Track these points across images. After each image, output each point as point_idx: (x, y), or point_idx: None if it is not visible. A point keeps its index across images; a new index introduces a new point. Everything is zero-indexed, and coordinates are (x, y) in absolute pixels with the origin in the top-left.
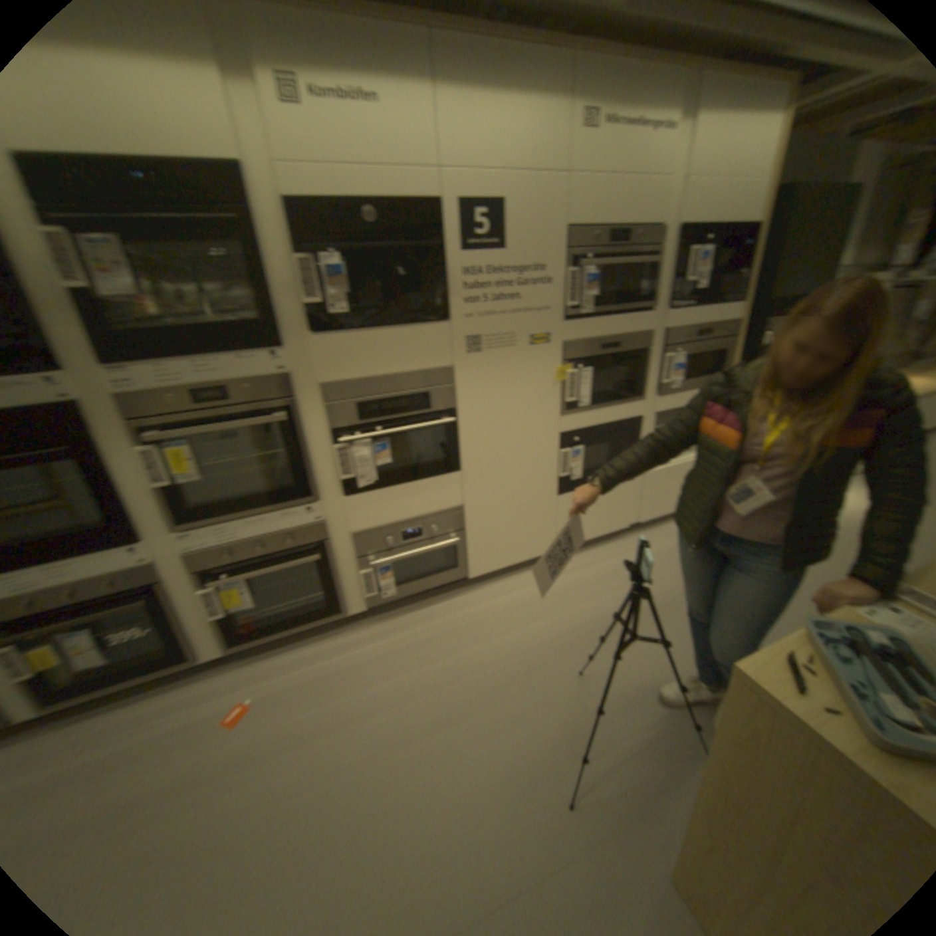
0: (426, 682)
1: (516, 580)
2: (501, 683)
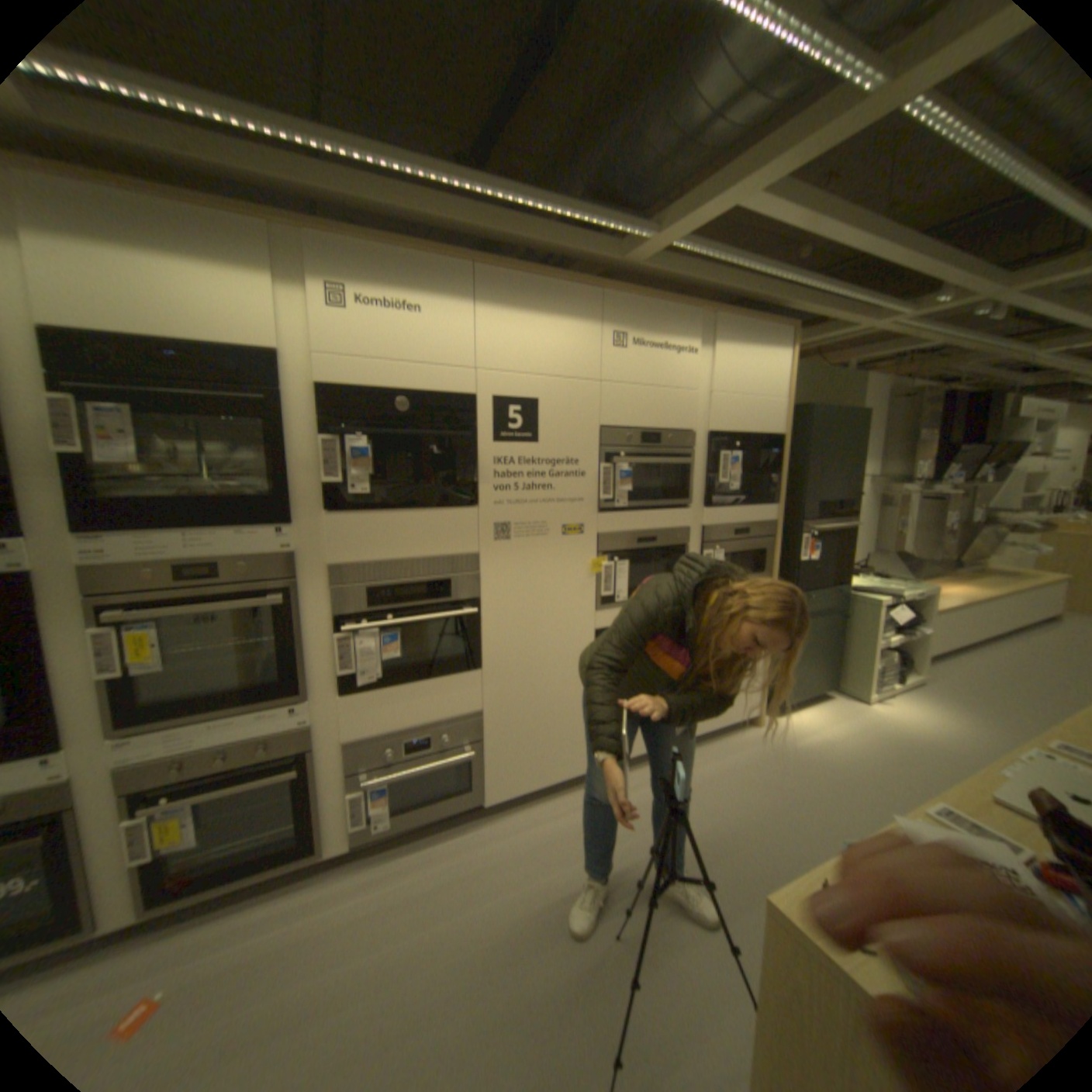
0: (420, 956)
1: (546, 811)
2: (520, 957)
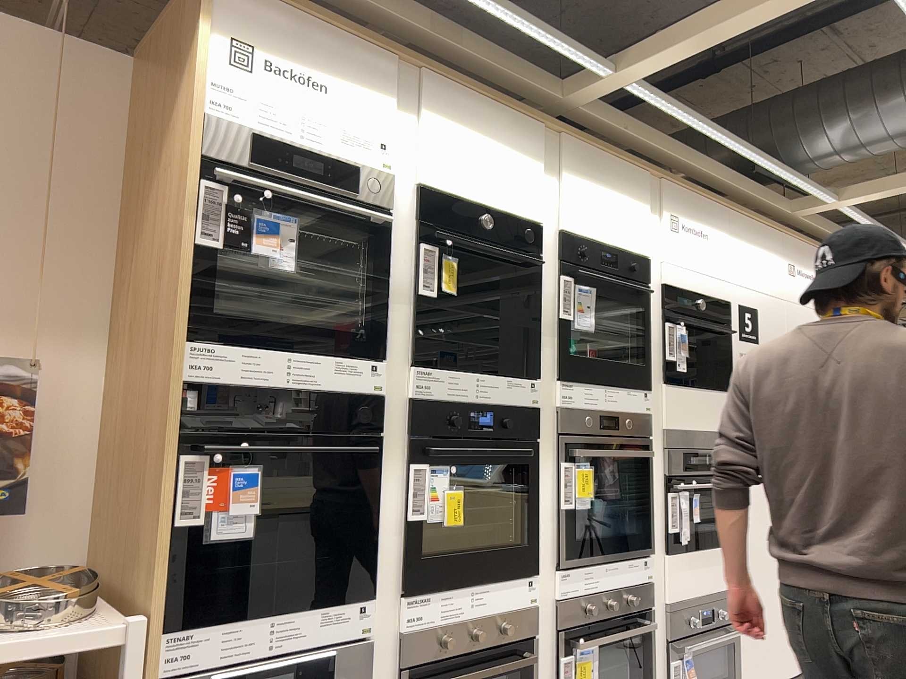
0: None
1: None
2: None
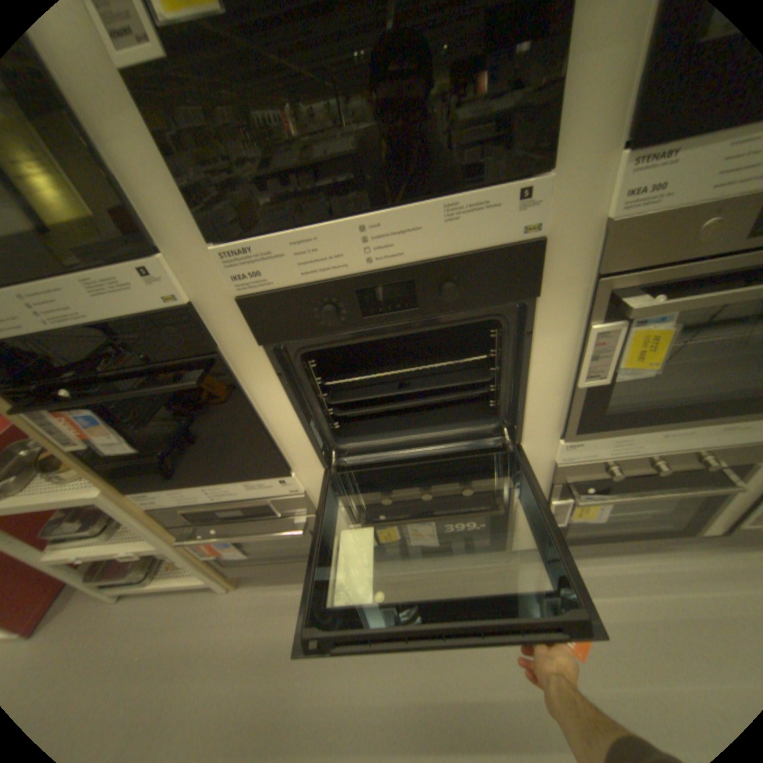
0: None
1: None
2: None
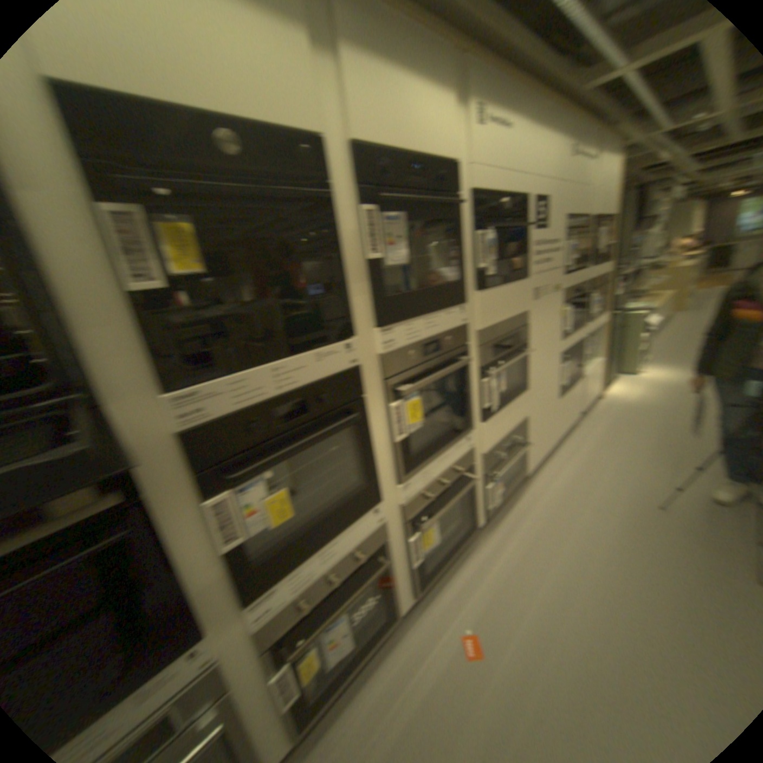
0: (579, 554)
1: (548, 470)
2: (625, 534)
